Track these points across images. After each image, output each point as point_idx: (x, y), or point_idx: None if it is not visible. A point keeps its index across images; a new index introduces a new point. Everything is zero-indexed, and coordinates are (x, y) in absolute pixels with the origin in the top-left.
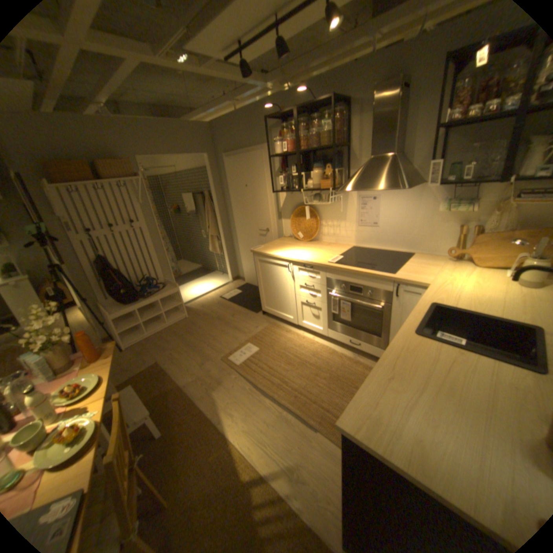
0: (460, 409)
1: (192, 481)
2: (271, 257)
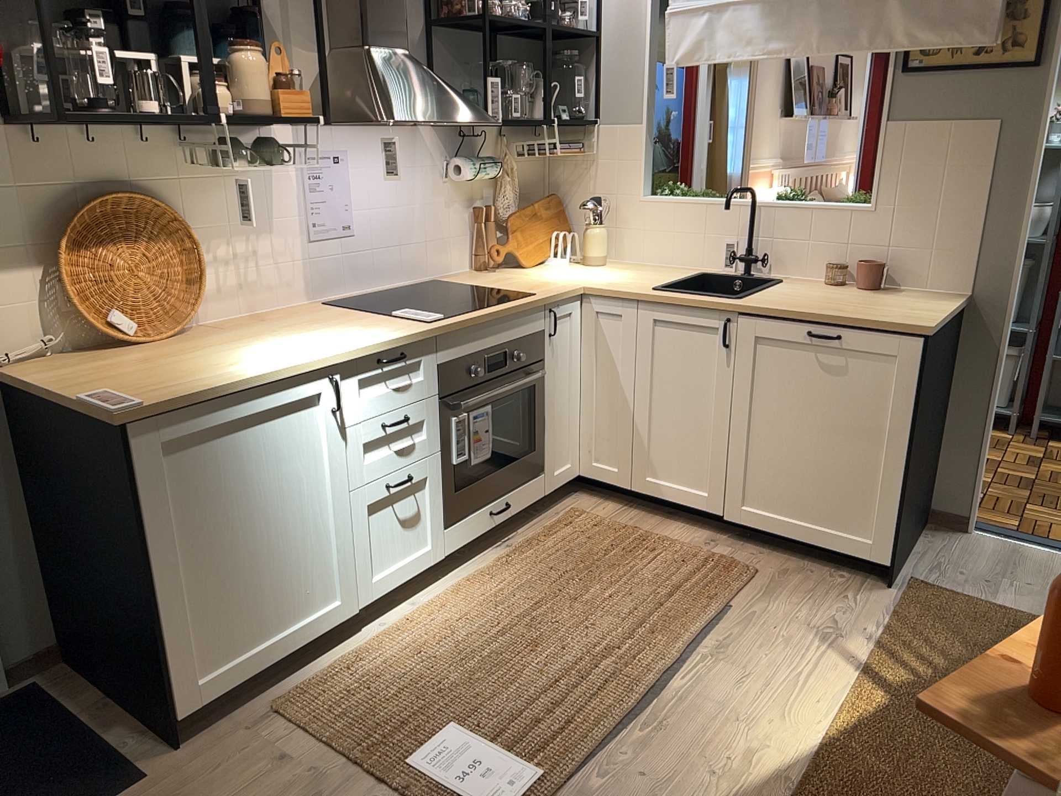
0: (855, 300)
1: (958, 790)
2: (252, 389)
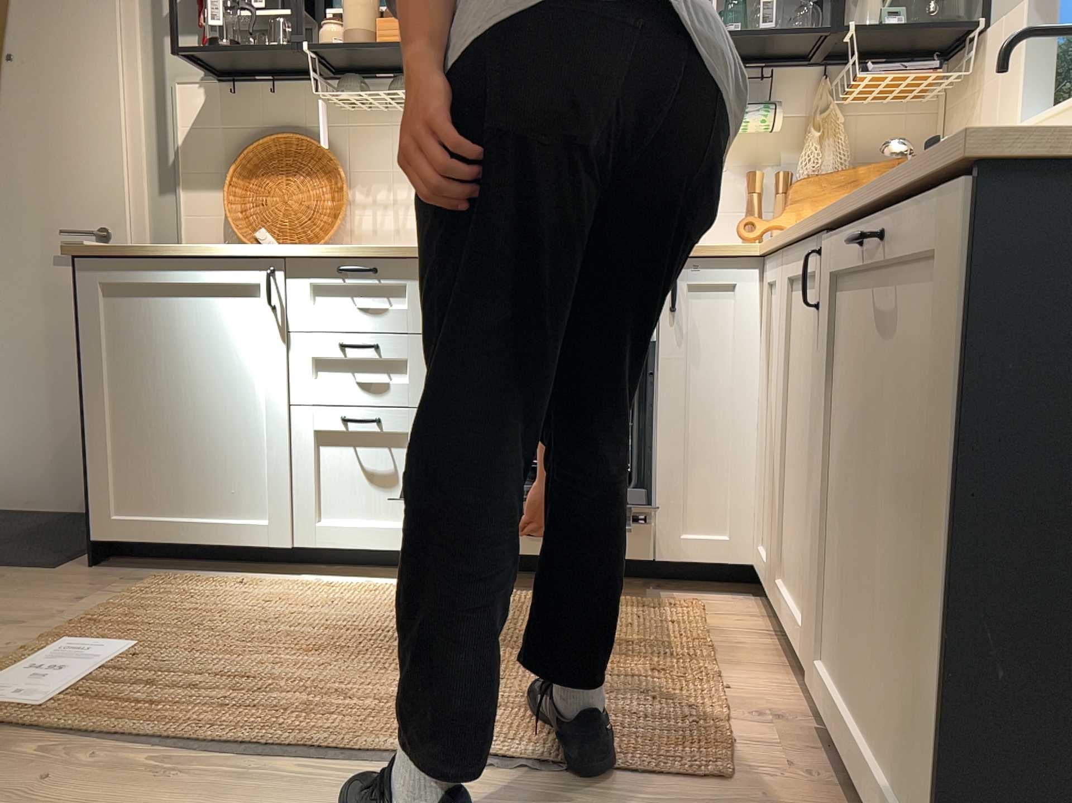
0: None
1: None
2: (182, 259)
